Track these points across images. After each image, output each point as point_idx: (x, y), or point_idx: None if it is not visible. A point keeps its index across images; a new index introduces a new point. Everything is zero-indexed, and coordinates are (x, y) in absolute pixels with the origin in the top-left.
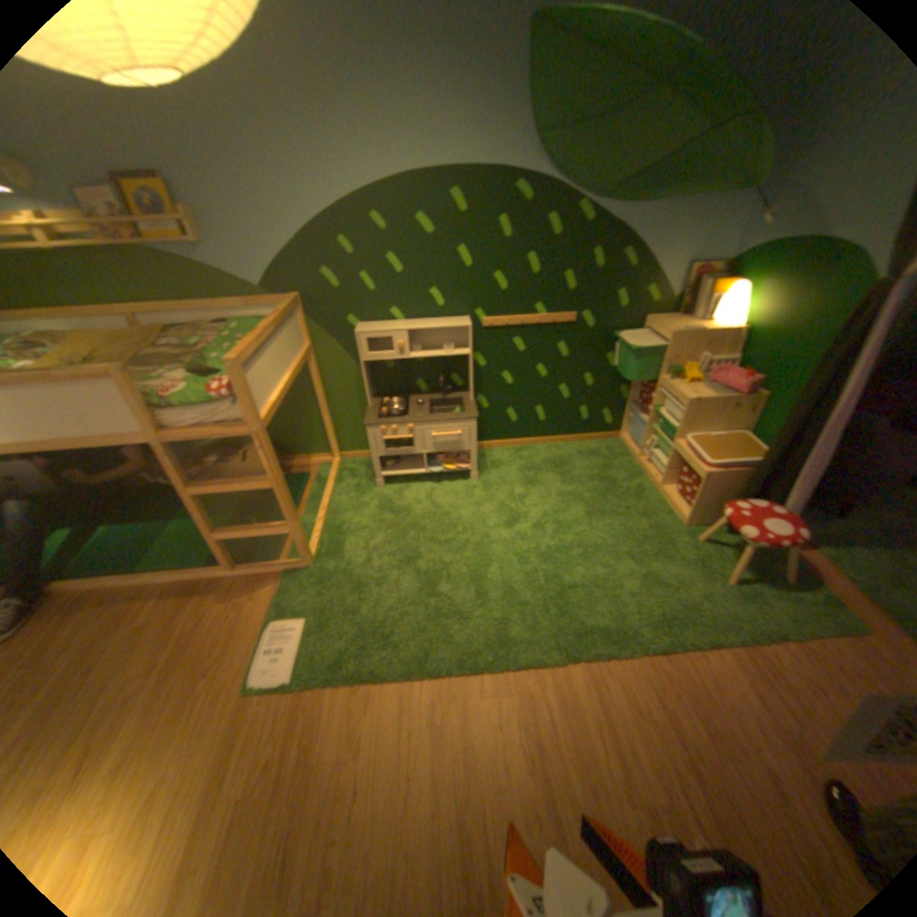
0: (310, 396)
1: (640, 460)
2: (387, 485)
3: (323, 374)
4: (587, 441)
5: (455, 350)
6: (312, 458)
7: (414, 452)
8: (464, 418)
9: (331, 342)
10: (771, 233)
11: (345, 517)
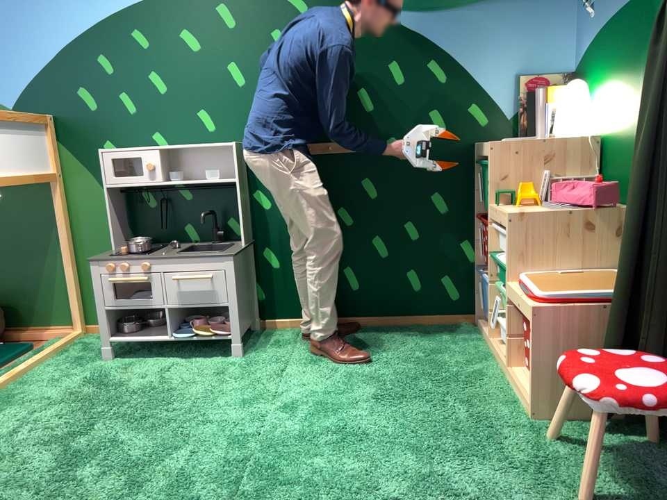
0: (55, 242)
1: (491, 340)
2: (117, 358)
3: (72, 212)
4: (426, 325)
5: (223, 178)
6: (49, 330)
7: (151, 304)
8: (215, 255)
9: (84, 172)
10: (597, 22)
11: (31, 387)
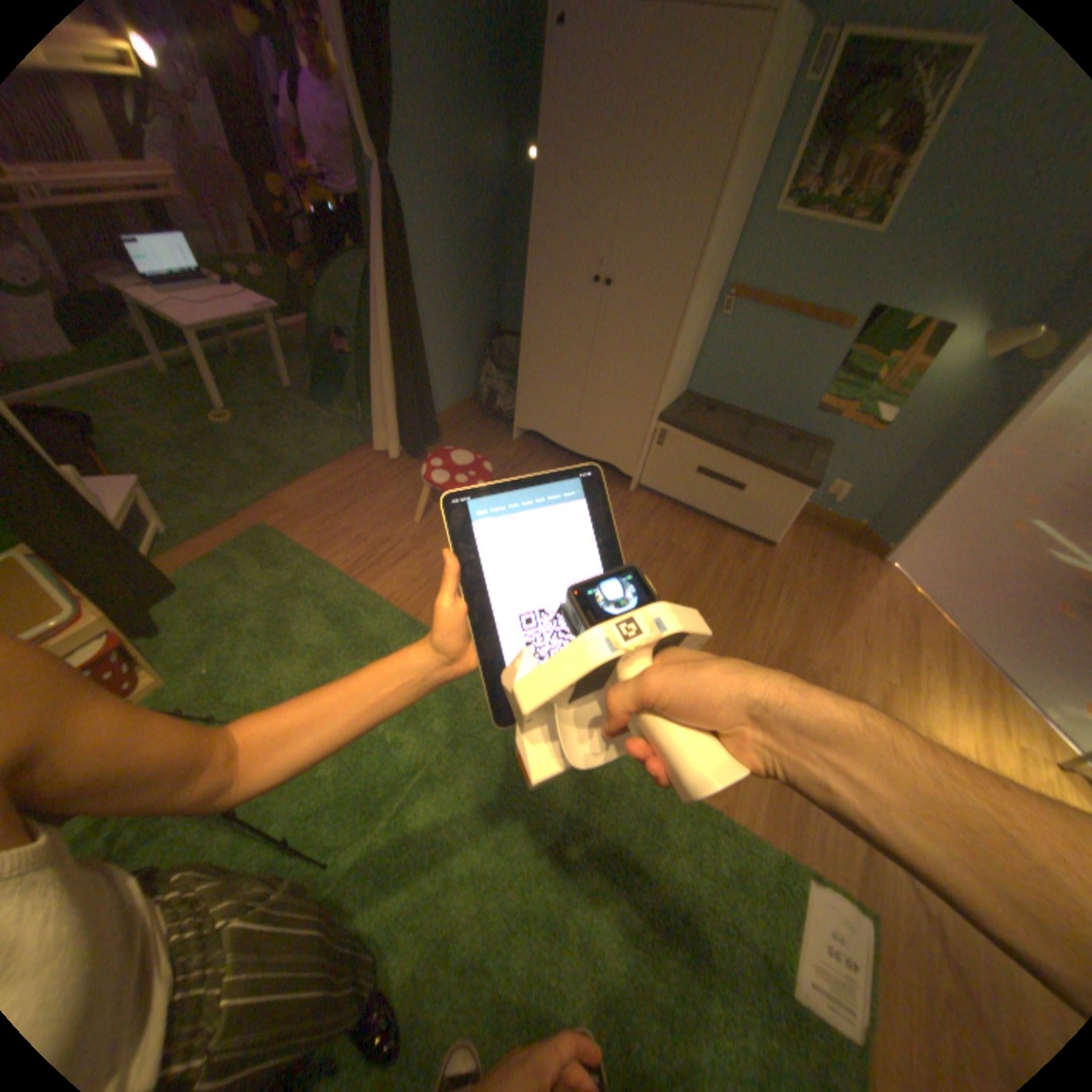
0: None
1: None
2: None
3: None
4: None
5: None
6: None
7: None
8: None
9: None
10: None
11: None
